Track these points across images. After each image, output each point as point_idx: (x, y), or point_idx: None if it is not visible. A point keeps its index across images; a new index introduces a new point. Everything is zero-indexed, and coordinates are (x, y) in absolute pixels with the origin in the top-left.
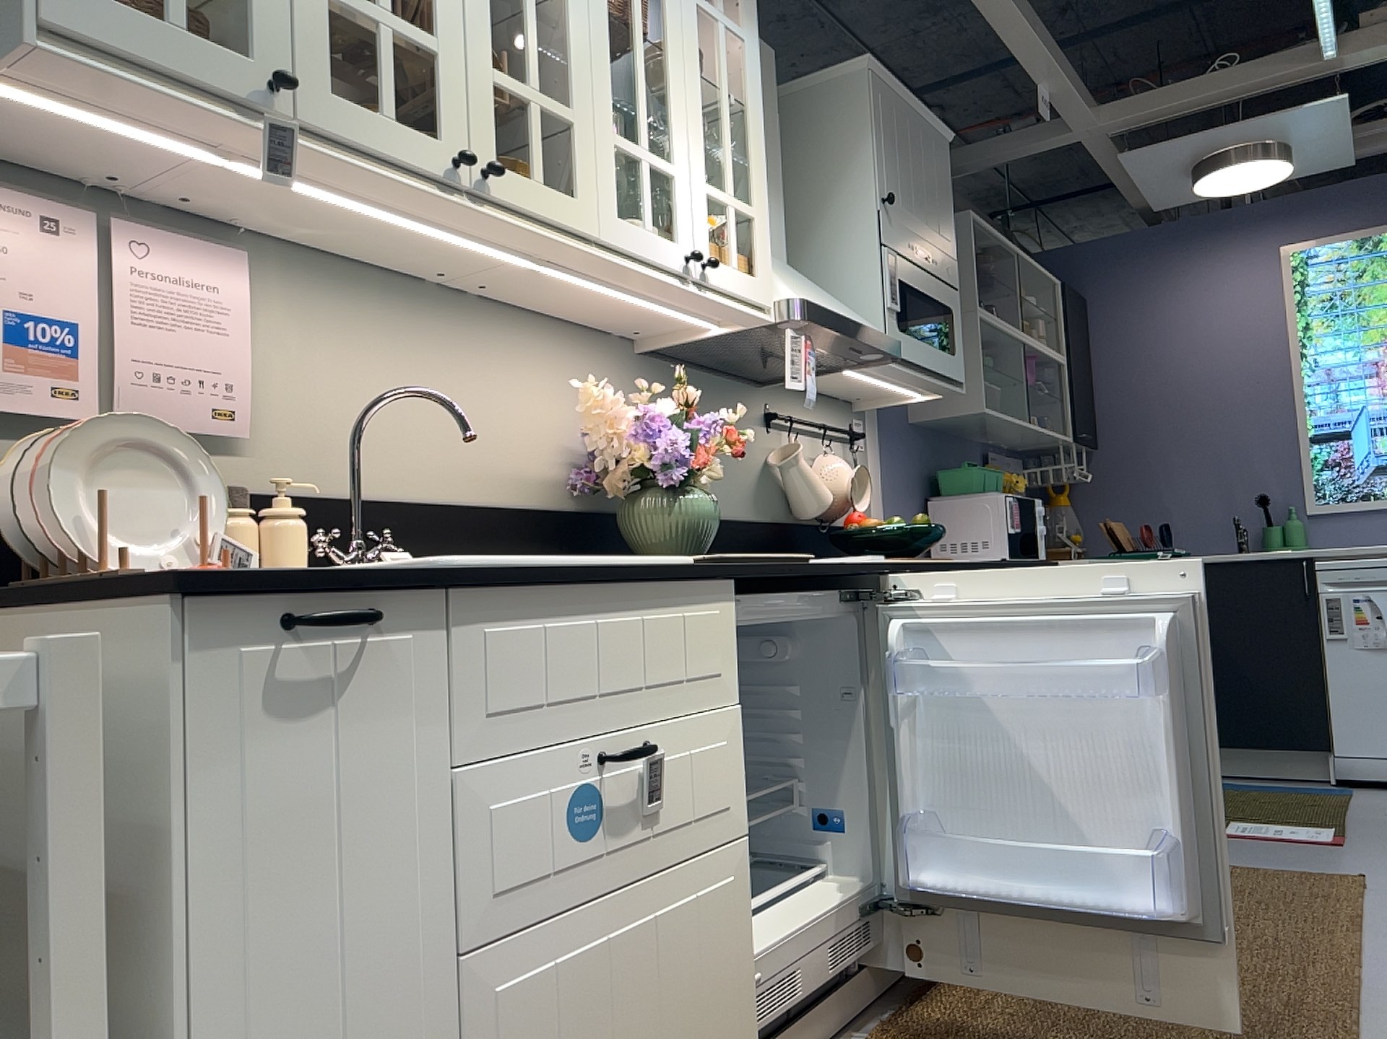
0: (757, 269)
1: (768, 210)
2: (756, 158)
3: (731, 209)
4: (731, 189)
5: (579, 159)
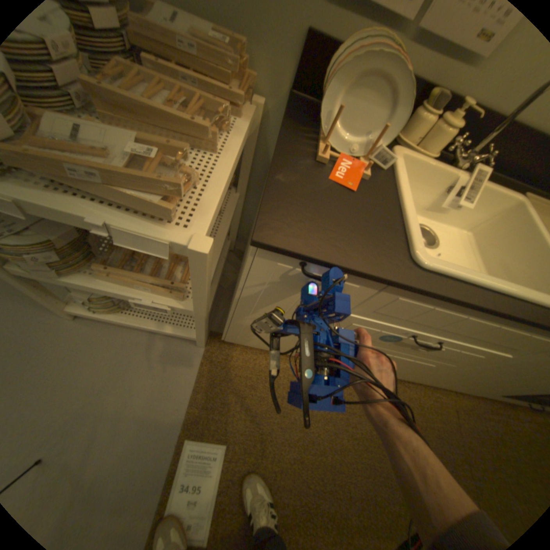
0: None
1: None
2: None
3: None
4: None
5: None
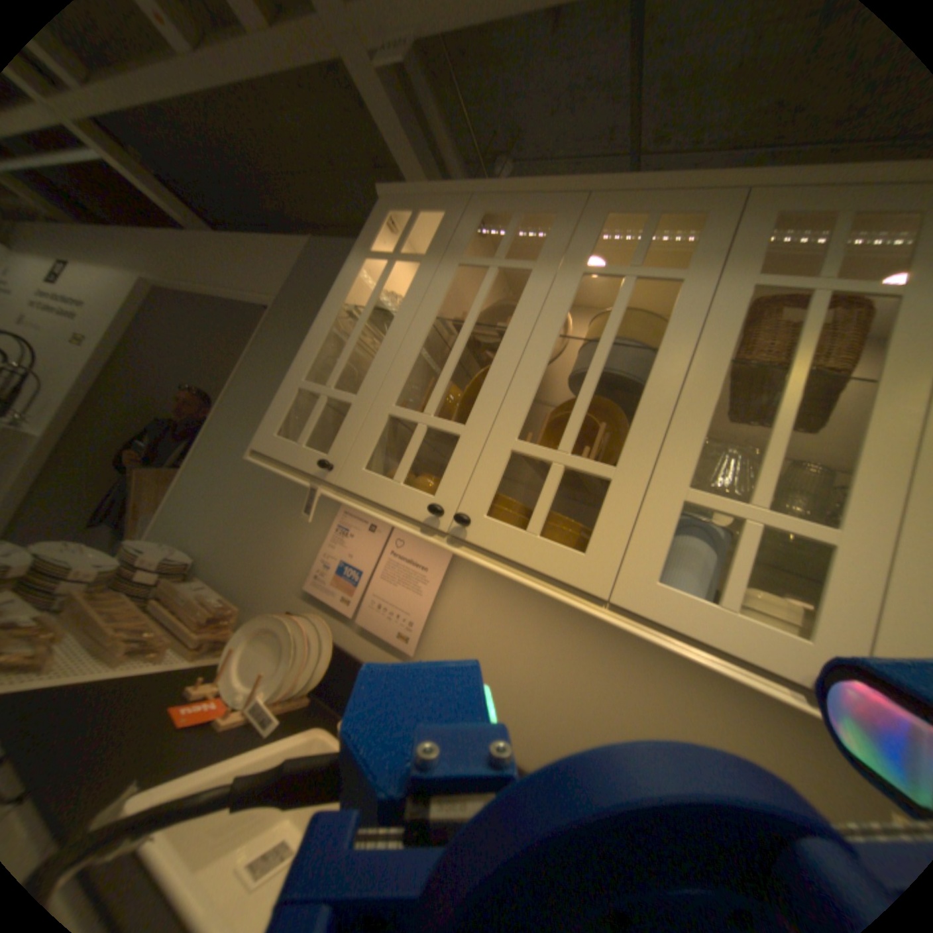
0: None
1: None
2: None
3: None
4: None
5: (609, 516)
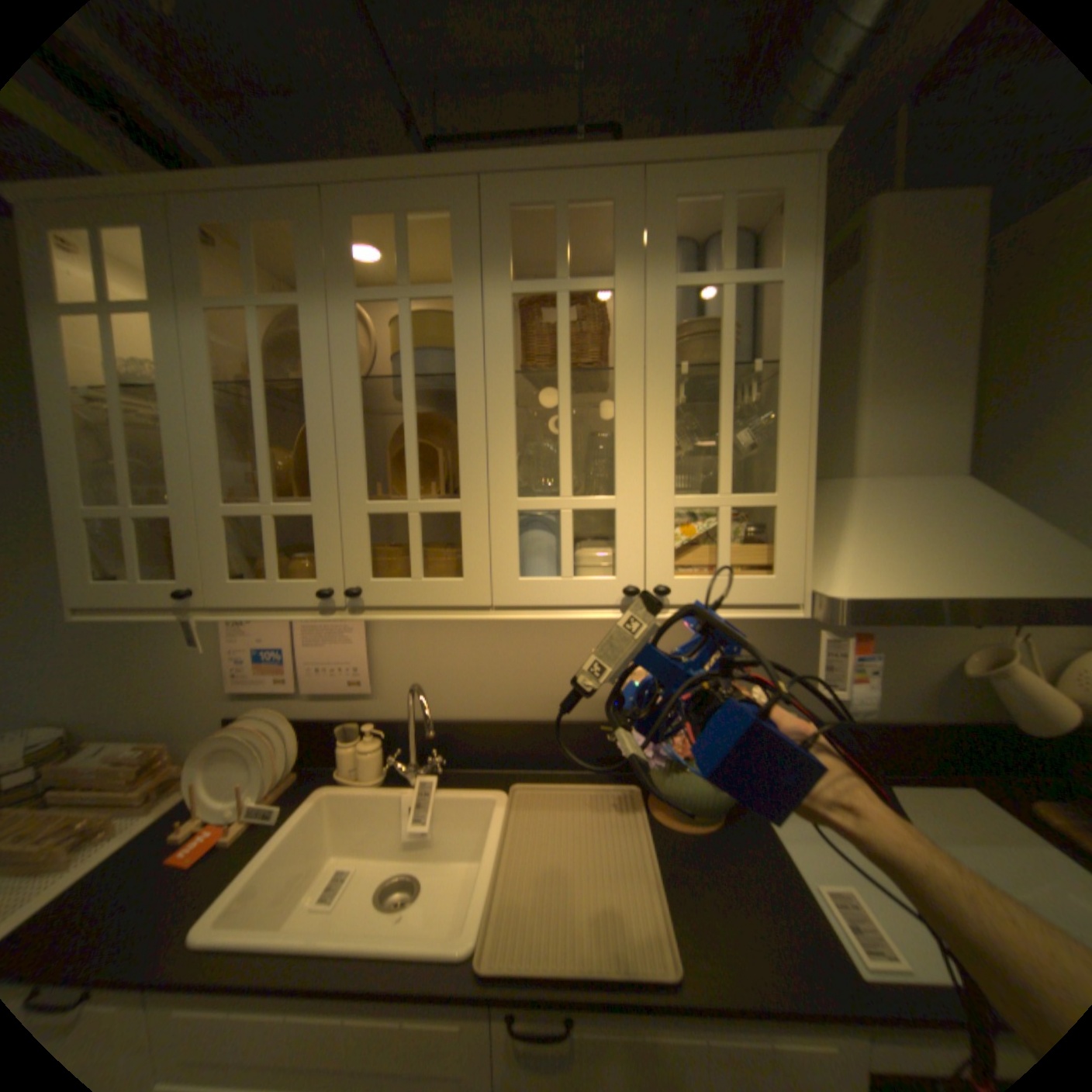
0: (776, 562)
1: (810, 484)
2: (785, 429)
3: (721, 510)
4: (722, 487)
5: (465, 543)
